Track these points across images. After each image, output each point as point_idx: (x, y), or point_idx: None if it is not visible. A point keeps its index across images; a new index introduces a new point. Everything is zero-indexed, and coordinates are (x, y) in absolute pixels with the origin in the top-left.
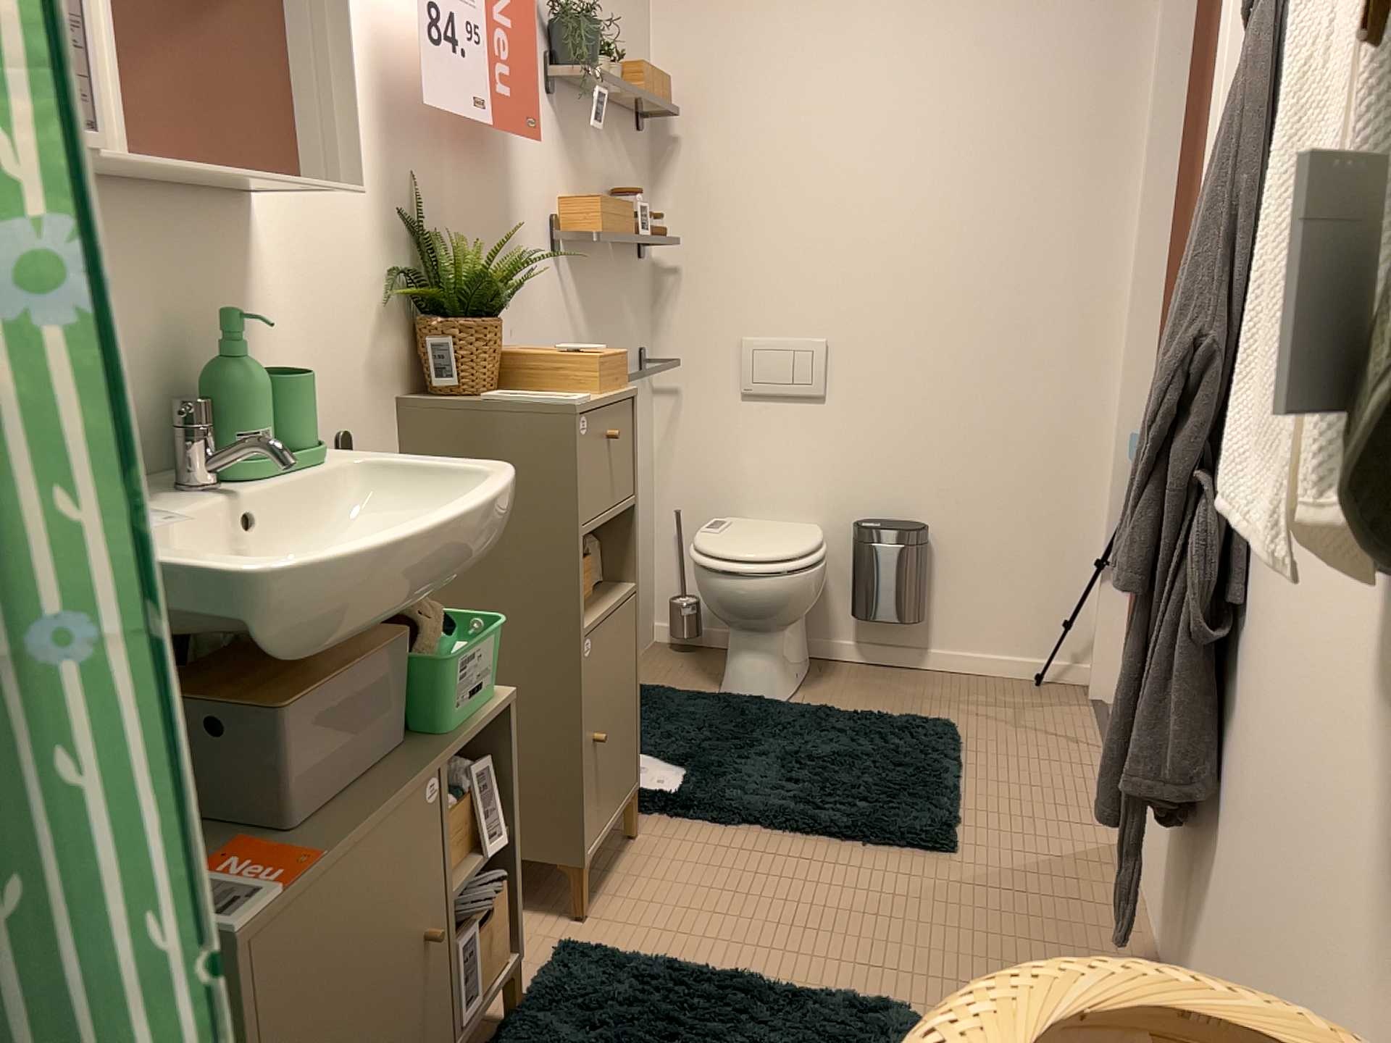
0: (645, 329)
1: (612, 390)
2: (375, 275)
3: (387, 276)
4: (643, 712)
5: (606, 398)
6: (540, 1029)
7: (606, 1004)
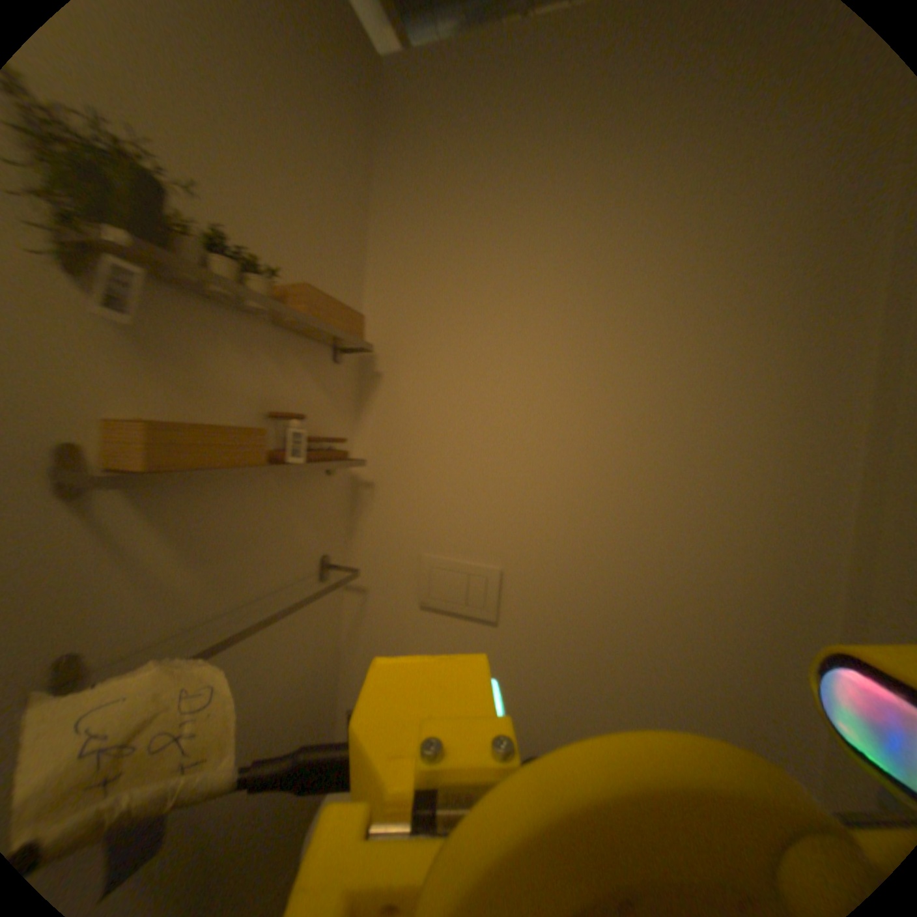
0: (337, 532)
1: None
2: None
3: None
4: None
5: None
6: None
7: None
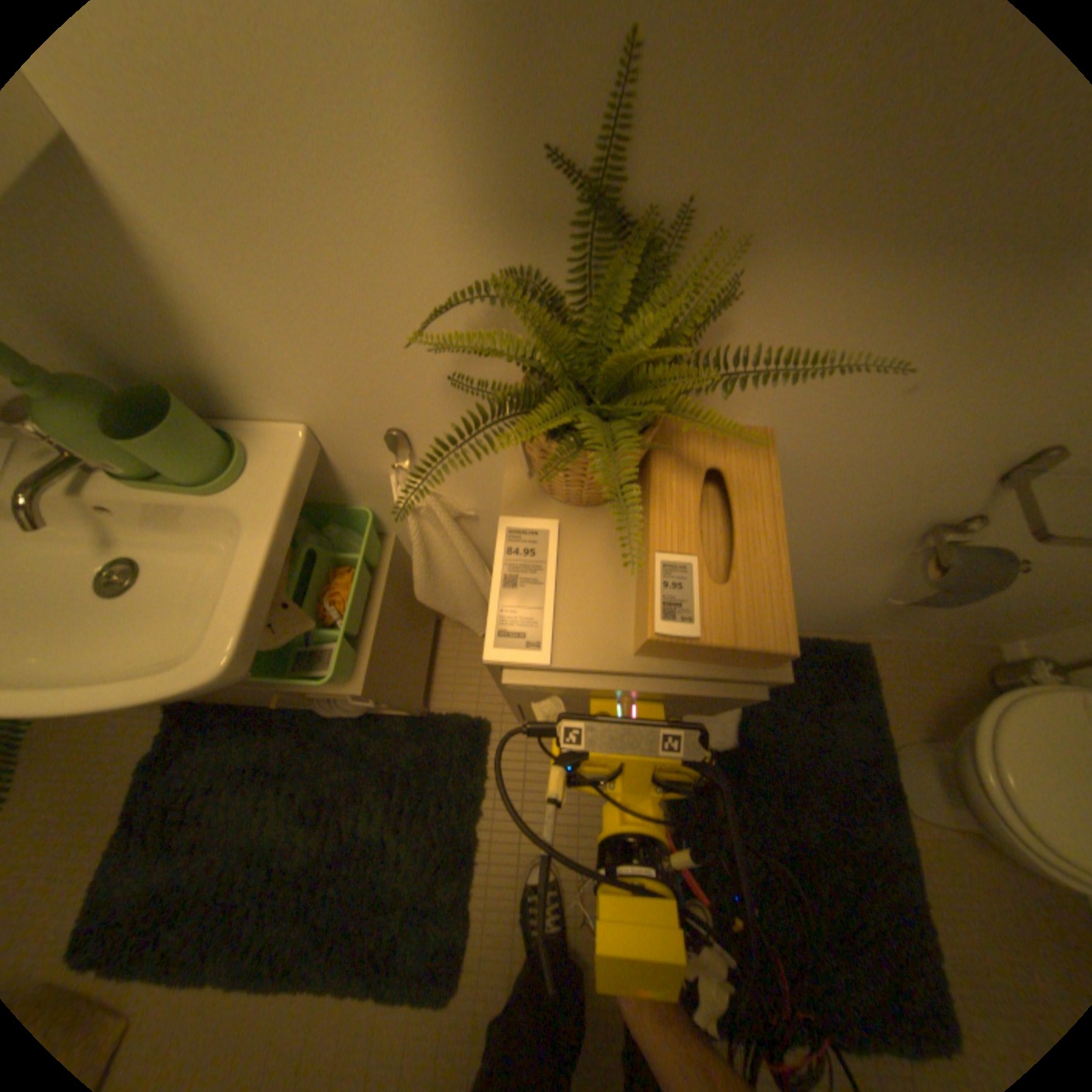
0: None
1: (673, 664)
2: (441, 268)
3: (465, 276)
4: (816, 683)
5: (625, 668)
6: (402, 735)
7: (428, 767)
